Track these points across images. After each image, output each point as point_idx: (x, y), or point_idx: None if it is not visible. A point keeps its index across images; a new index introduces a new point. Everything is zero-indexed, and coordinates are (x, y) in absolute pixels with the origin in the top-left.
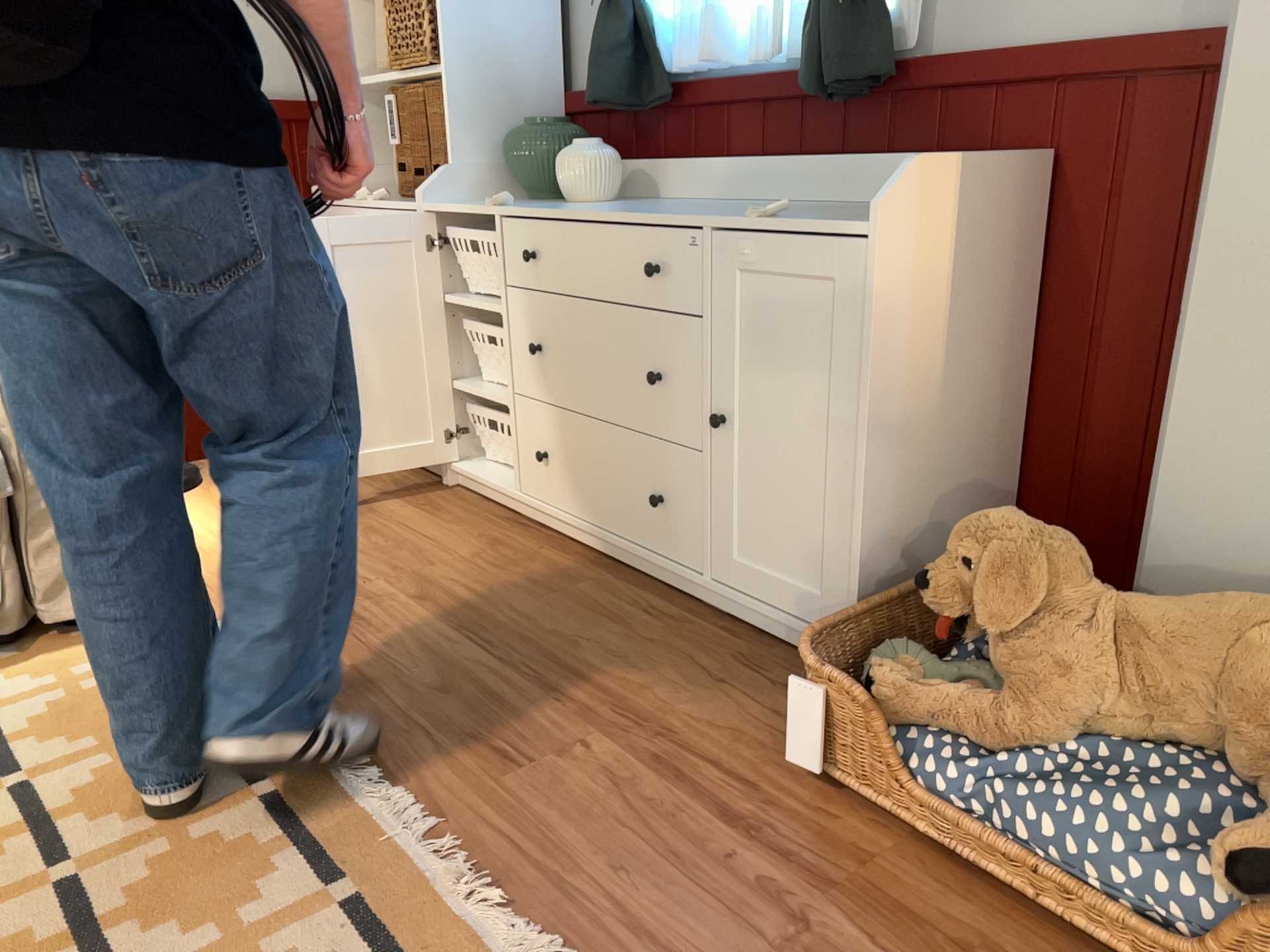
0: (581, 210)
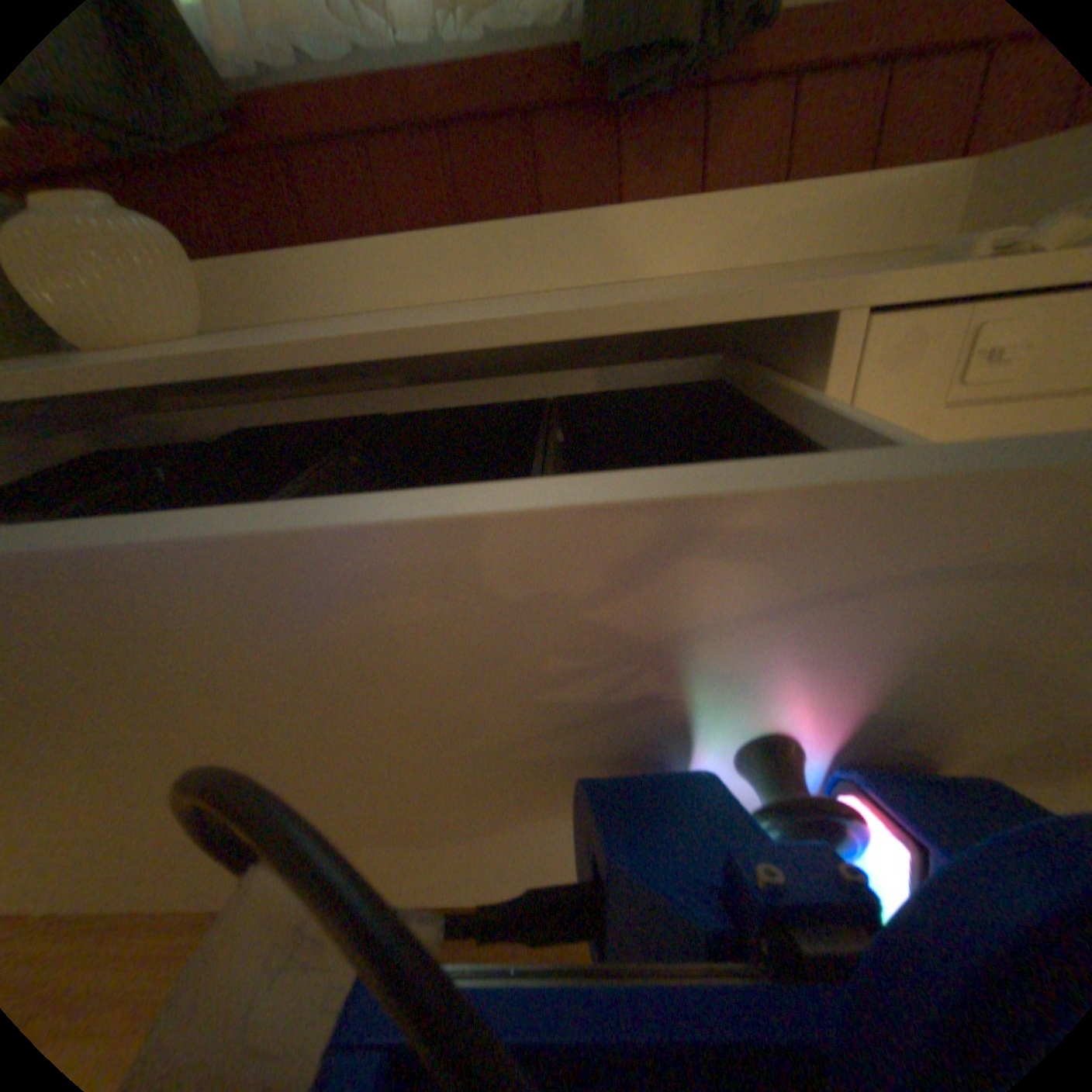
0: (240, 338)
